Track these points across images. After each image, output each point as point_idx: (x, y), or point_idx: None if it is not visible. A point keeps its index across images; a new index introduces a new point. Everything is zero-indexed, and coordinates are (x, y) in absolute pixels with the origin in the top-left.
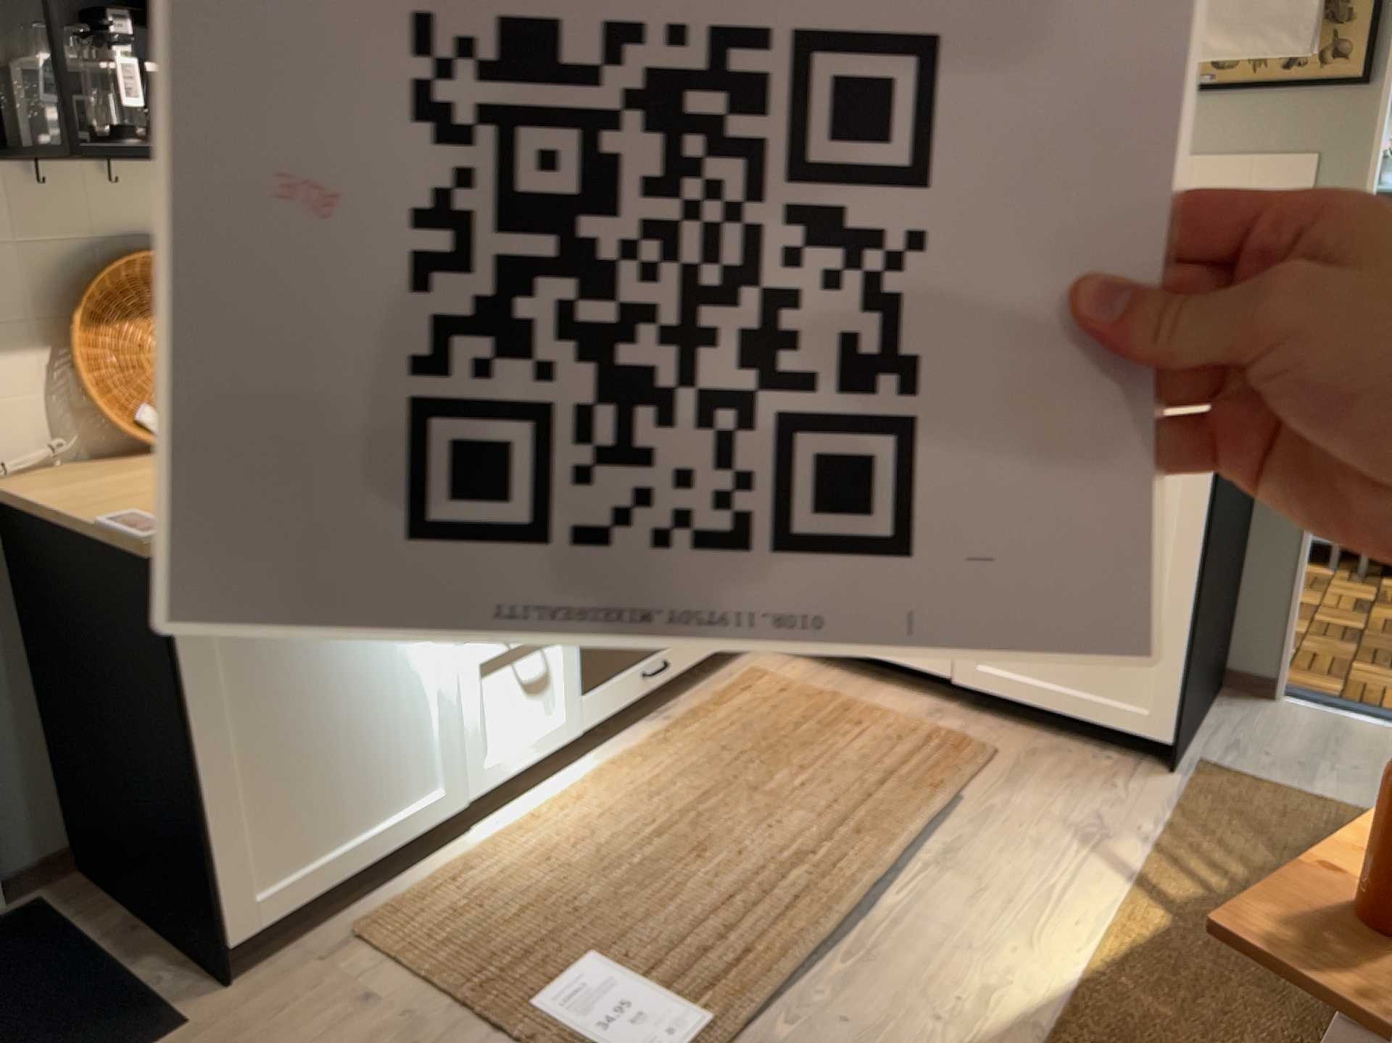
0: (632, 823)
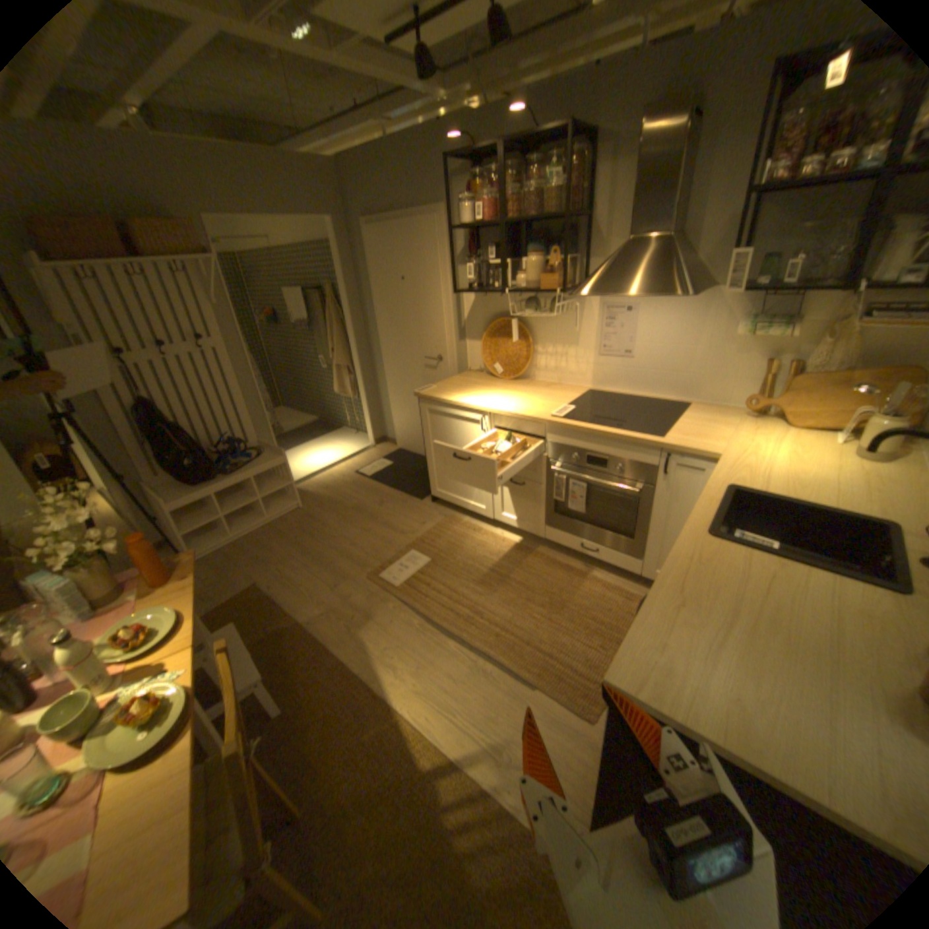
0: (500, 563)
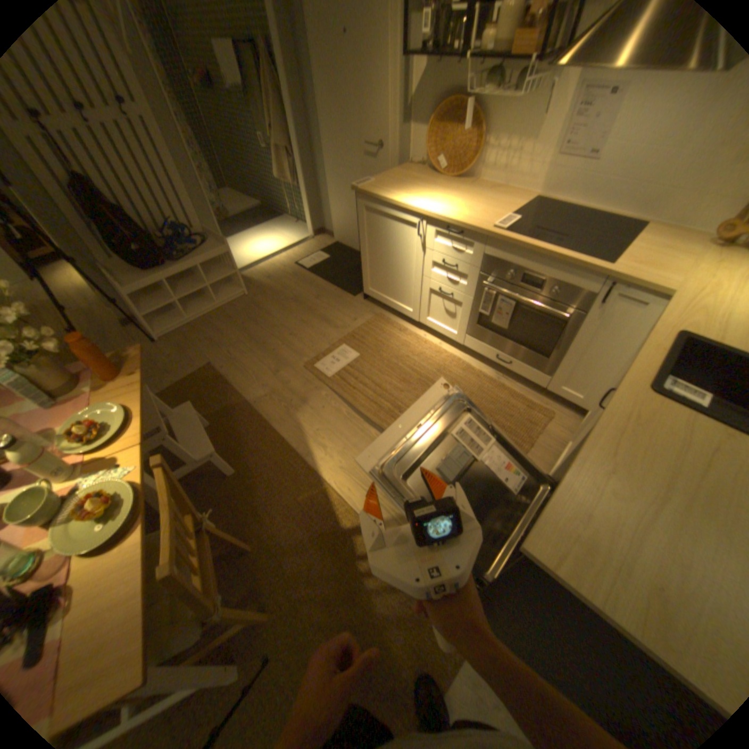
0: (420, 365)
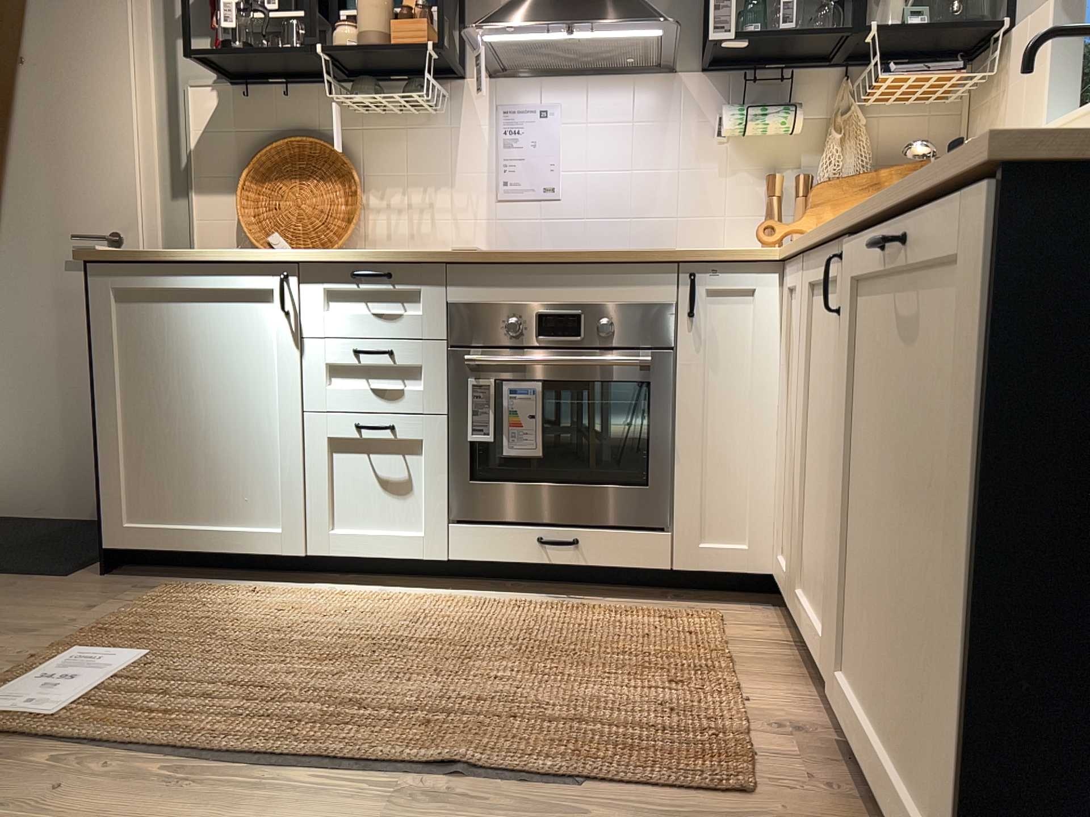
0: (360, 627)
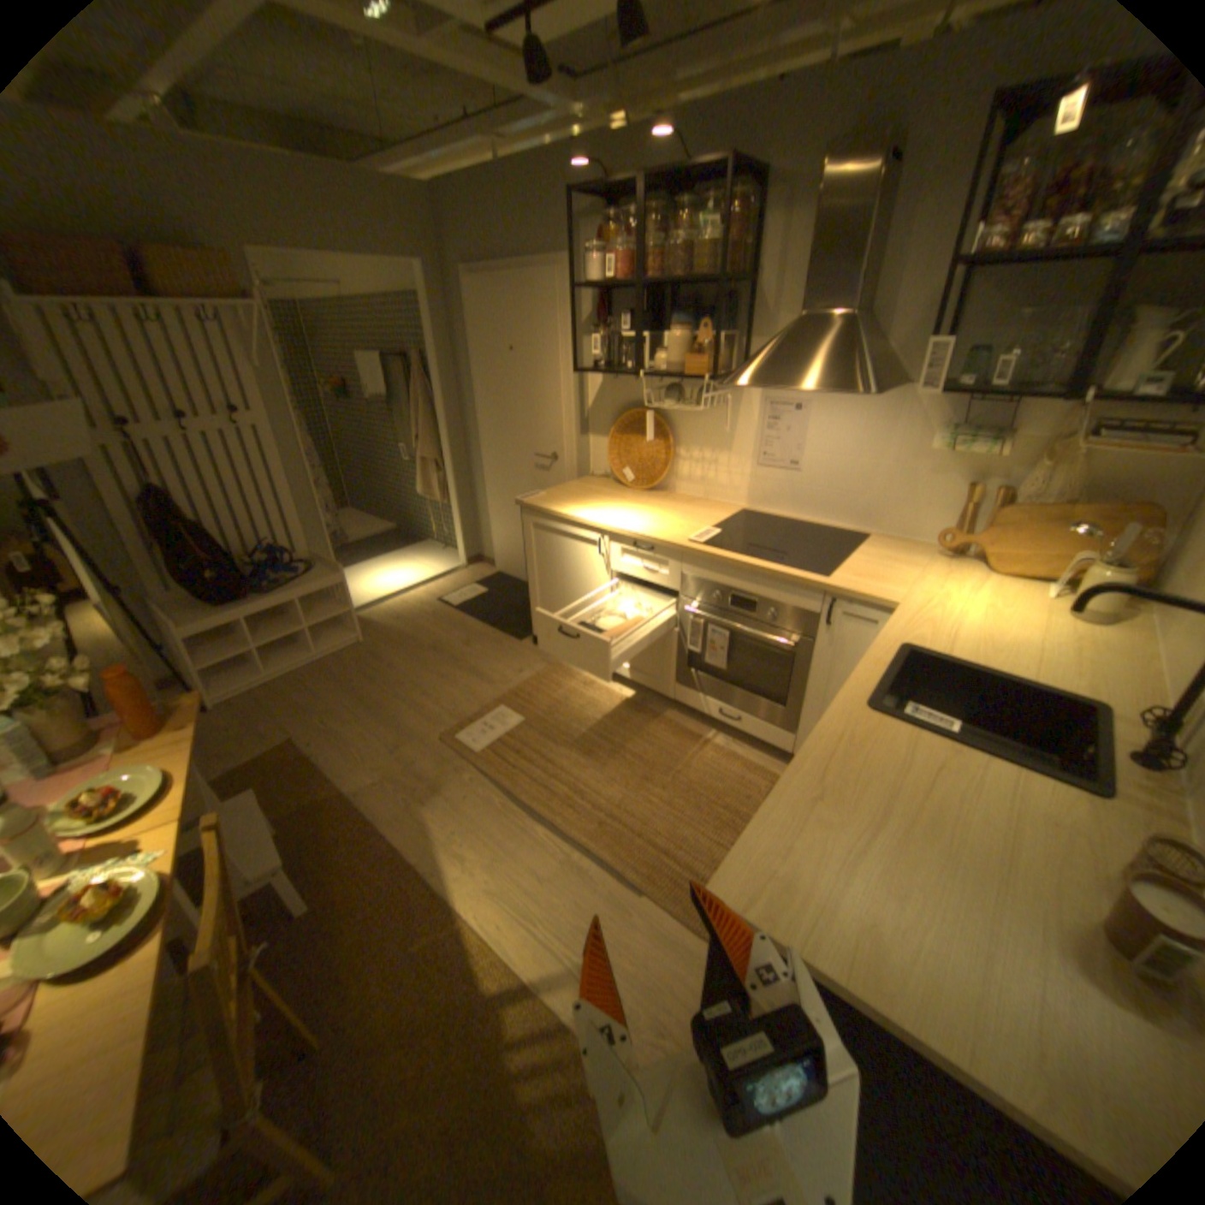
0: (614, 729)
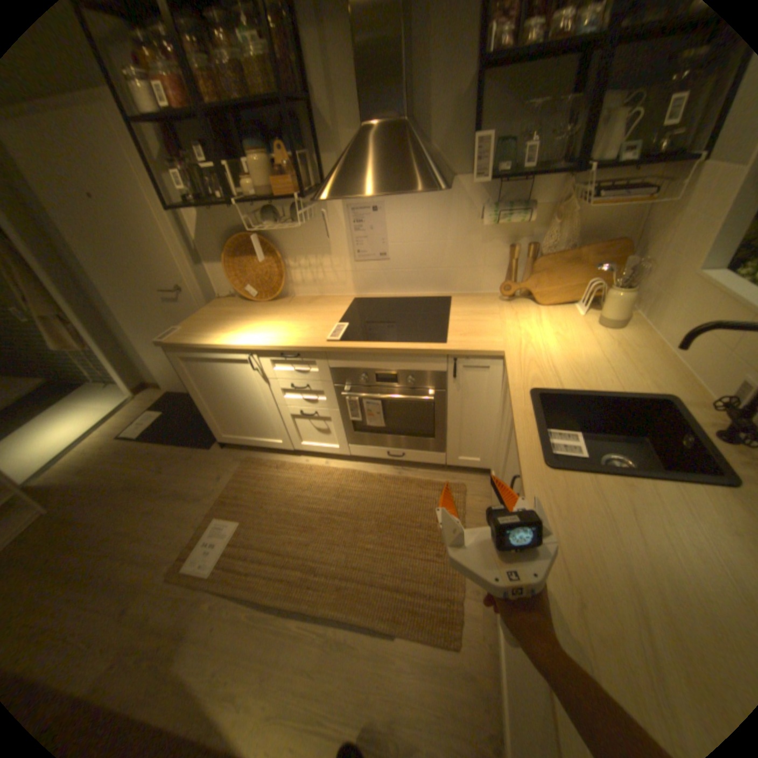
0: (316, 498)
